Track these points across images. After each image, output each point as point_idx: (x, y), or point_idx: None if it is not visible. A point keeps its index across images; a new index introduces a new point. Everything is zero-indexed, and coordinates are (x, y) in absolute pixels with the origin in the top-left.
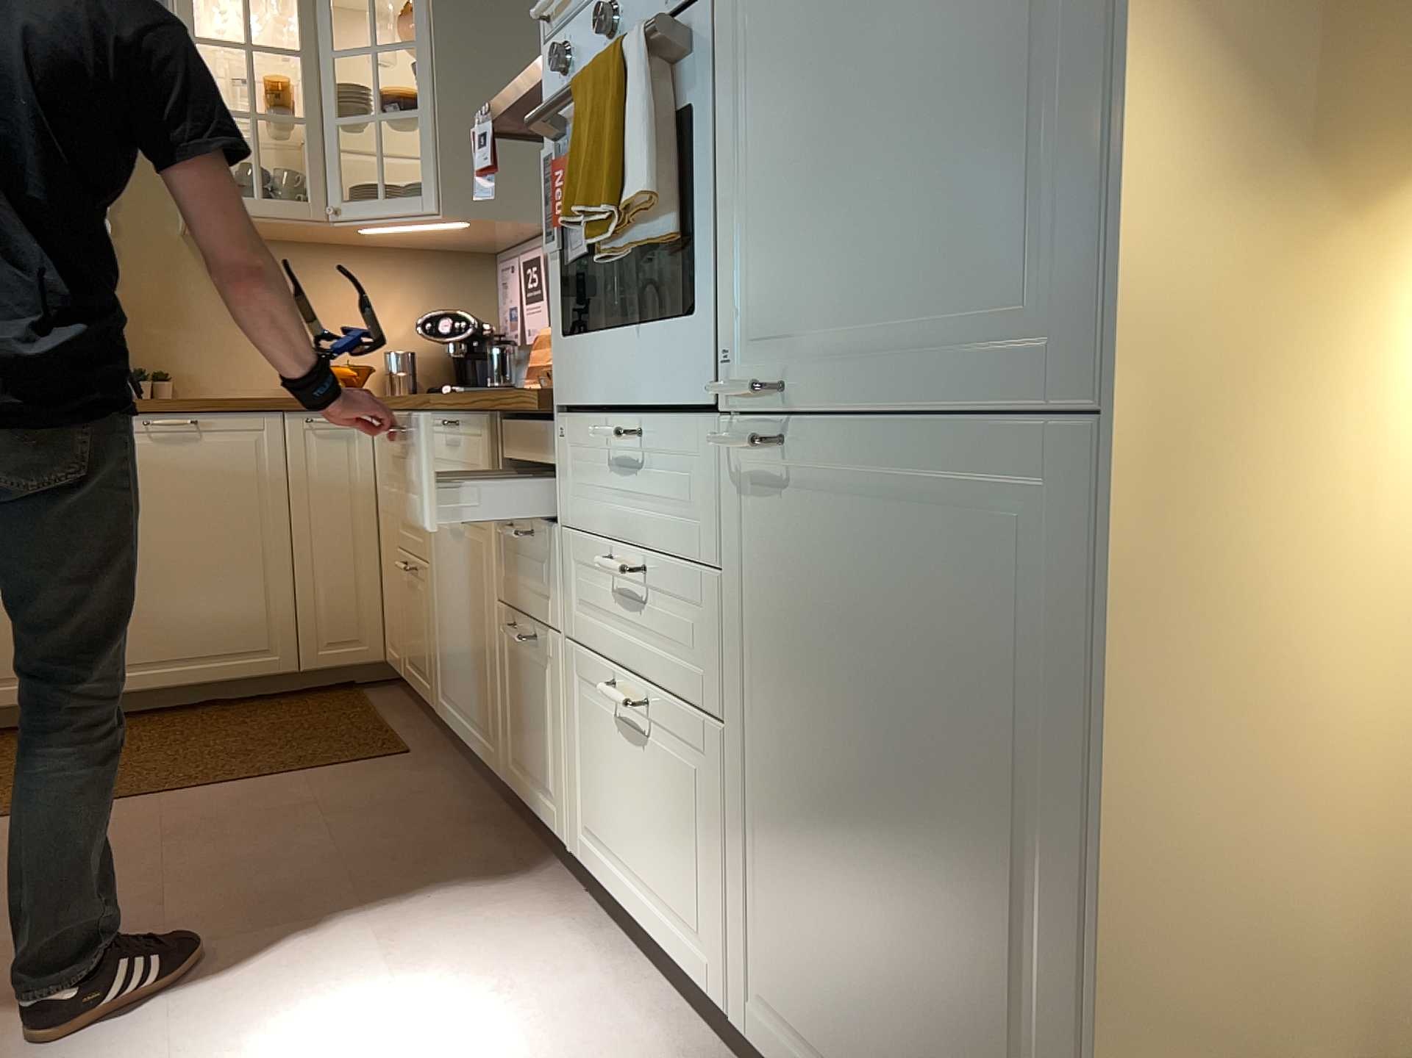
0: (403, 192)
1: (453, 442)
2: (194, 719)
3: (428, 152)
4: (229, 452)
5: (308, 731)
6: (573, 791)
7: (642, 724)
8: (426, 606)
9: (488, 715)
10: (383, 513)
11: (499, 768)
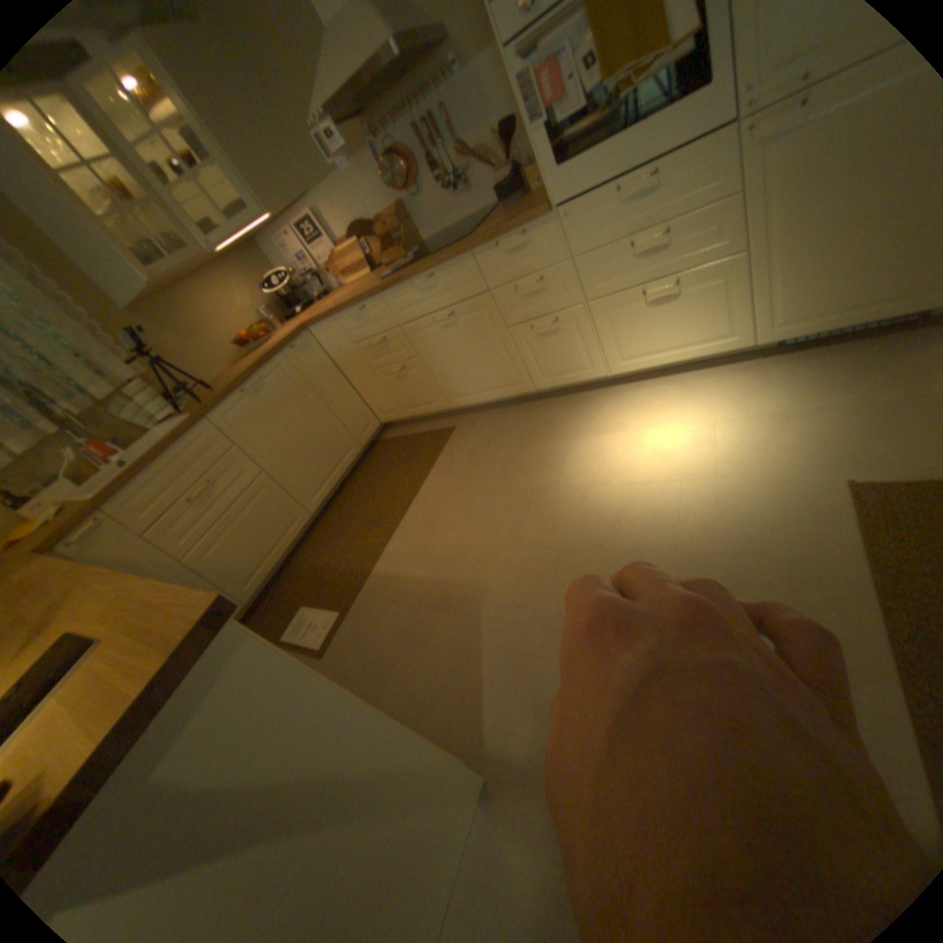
0: (210, 219)
1: (427, 286)
2: (353, 487)
3: (234, 178)
4: (278, 381)
5: (405, 453)
6: (606, 352)
7: (679, 285)
8: (421, 374)
9: (511, 375)
10: (347, 366)
11: (529, 387)
